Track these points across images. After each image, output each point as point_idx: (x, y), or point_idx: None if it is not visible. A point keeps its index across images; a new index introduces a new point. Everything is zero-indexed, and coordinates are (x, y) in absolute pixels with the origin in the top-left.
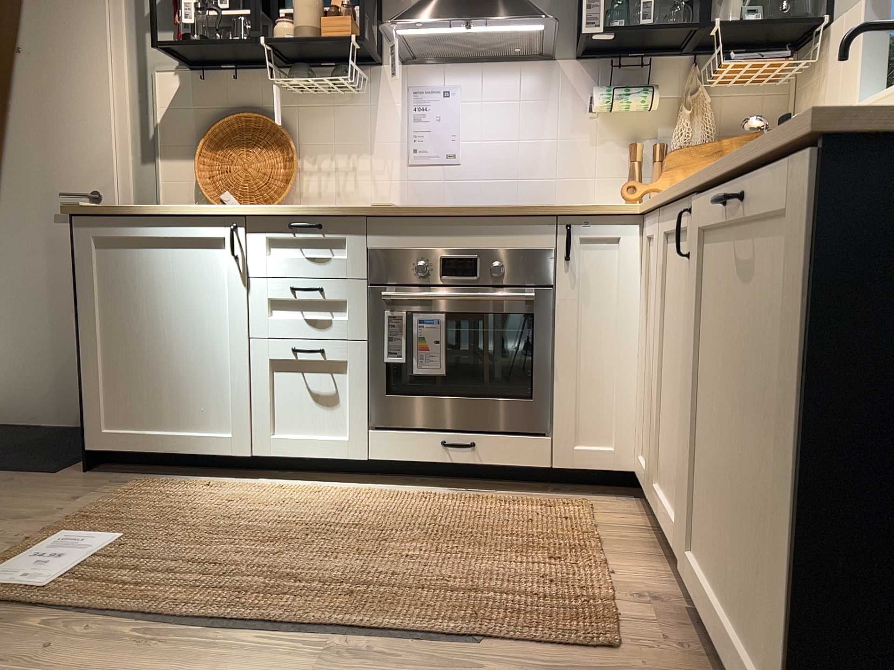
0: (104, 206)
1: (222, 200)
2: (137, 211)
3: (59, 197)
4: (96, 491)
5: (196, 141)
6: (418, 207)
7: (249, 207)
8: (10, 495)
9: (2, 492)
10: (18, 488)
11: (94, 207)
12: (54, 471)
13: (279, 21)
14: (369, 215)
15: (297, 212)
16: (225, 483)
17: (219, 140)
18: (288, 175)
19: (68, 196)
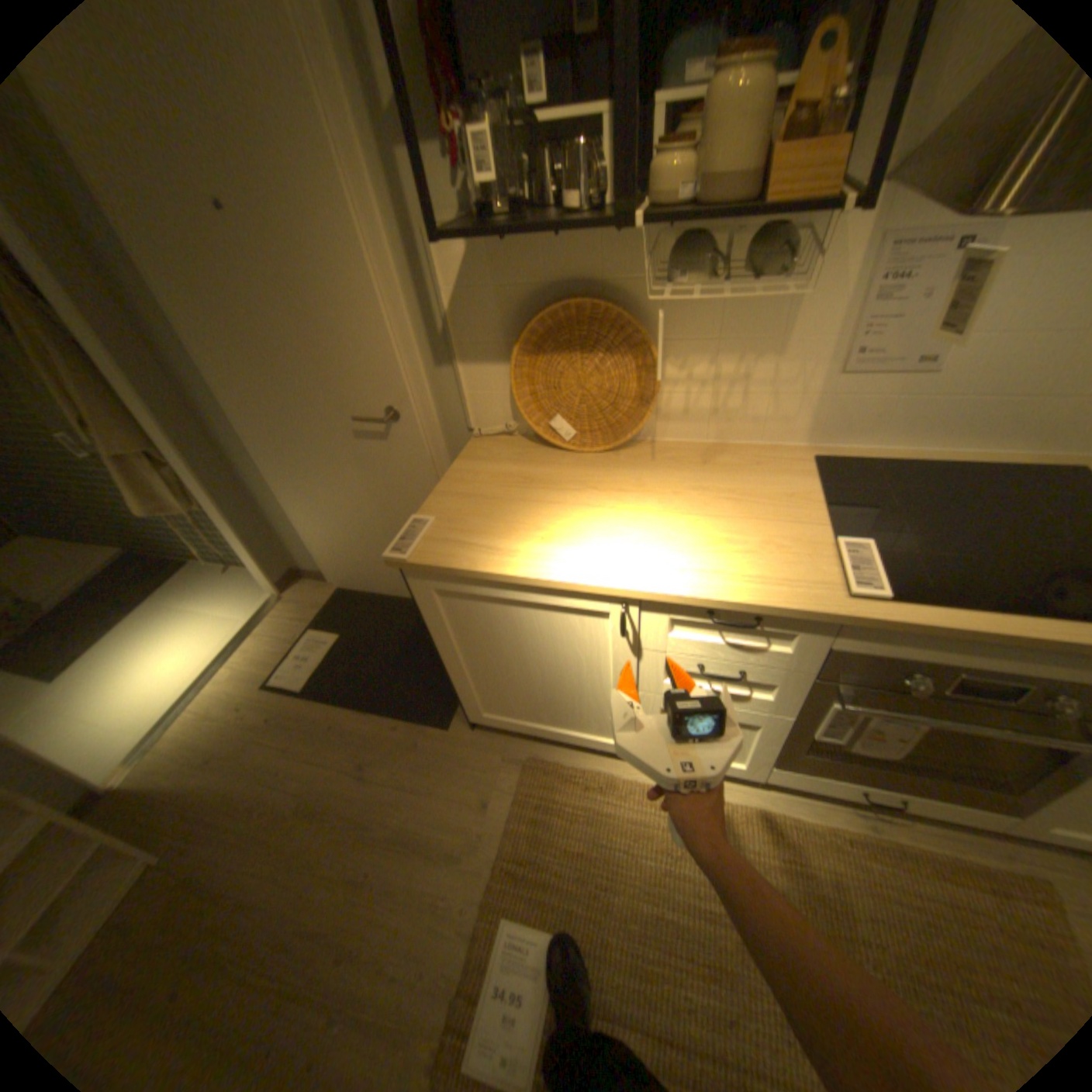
0: (439, 557)
1: (555, 426)
2: (486, 576)
3: (354, 421)
4: (496, 784)
5: (506, 335)
6: (958, 629)
7: (644, 574)
8: (425, 787)
9: (415, 779)
10: (426, 767)
11: (428, 564)
12: (446, 726)
13: (671, 146)
14: (855, 623)
15: (729, 606)
16: (610, 770)
17: (540, 338)
18: (648, 392)
19: (364, 421)
